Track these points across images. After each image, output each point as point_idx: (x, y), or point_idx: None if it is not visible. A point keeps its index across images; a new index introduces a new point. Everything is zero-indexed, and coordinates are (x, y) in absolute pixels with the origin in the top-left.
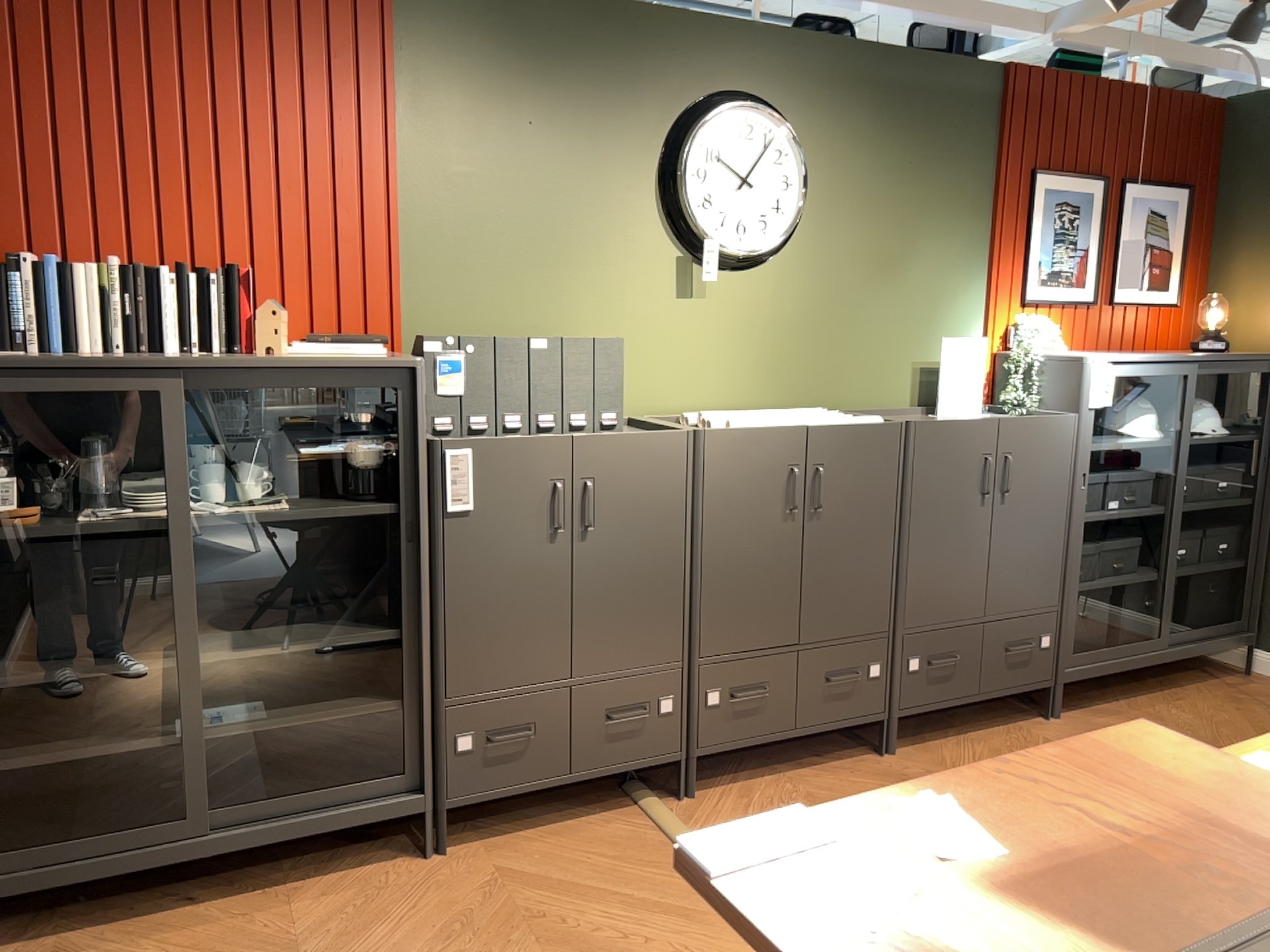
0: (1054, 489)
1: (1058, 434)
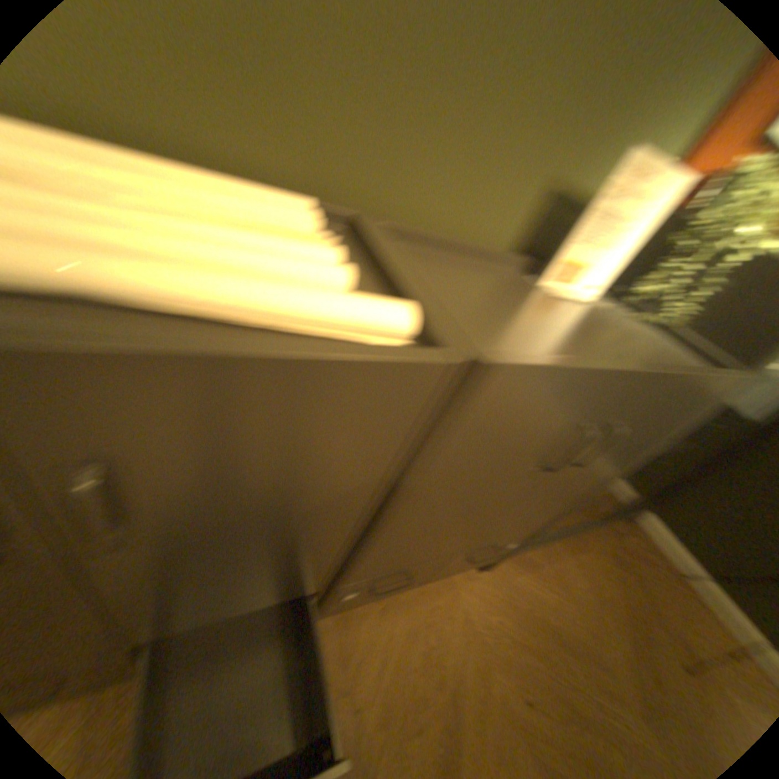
0: (633, 453)
1: (704, 400)
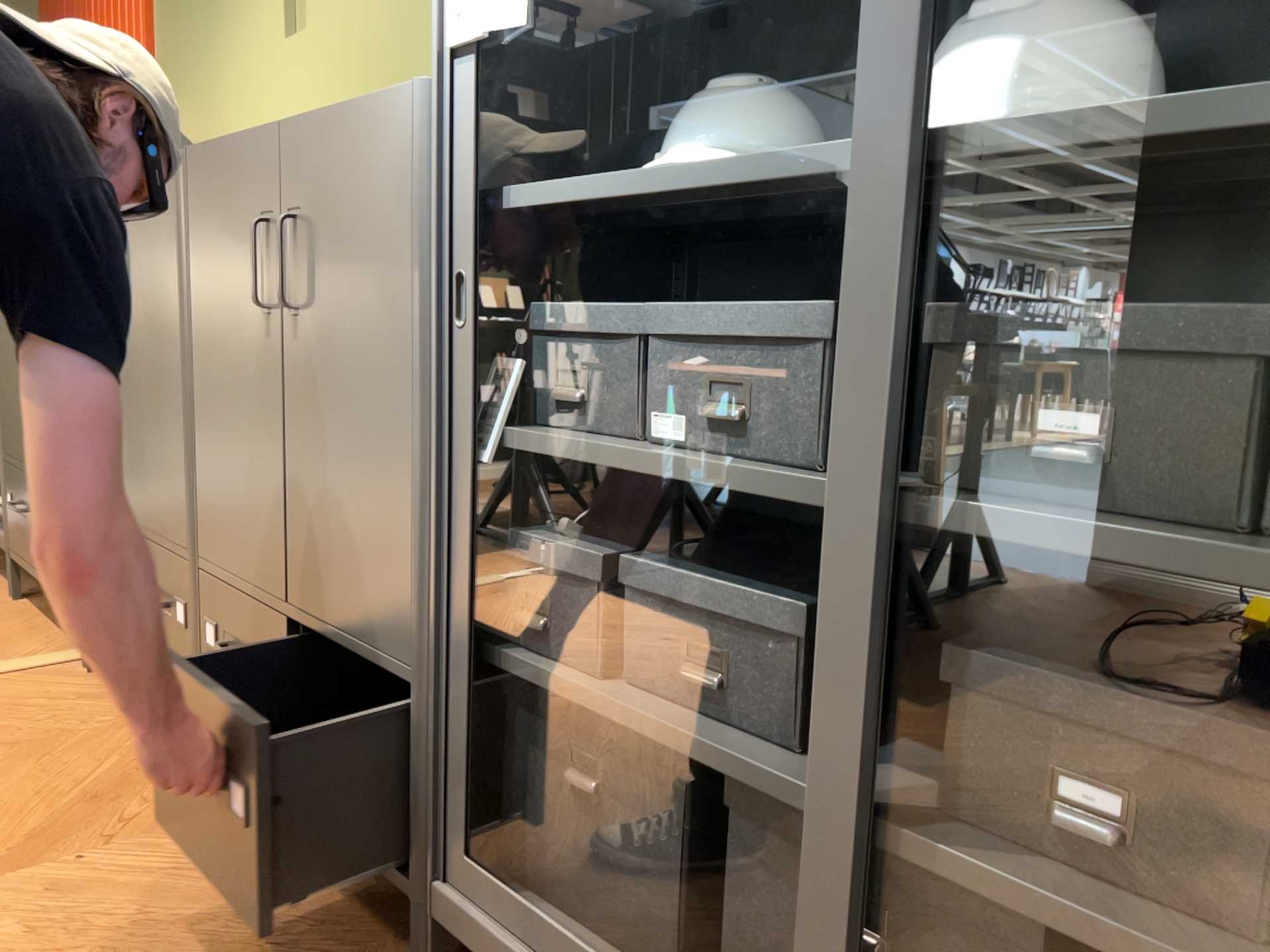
0: (378, 311)
1: (378, 147)
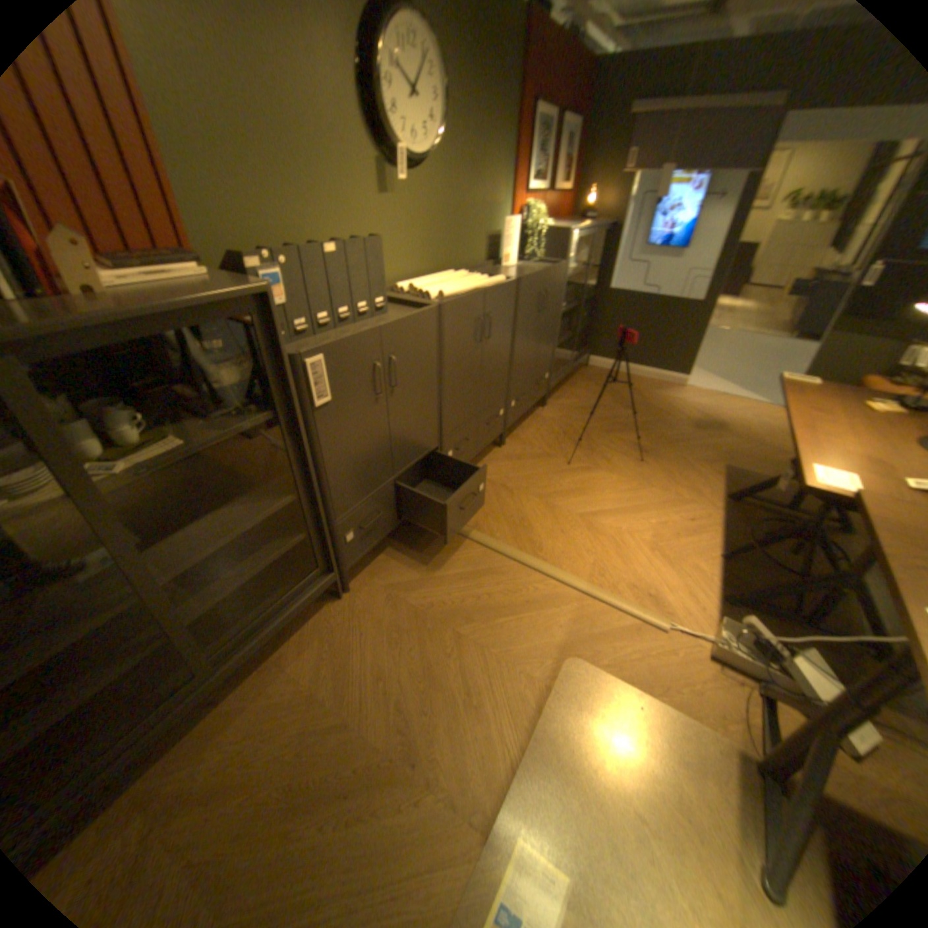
0: (557, 303)
1: (561, 274)
